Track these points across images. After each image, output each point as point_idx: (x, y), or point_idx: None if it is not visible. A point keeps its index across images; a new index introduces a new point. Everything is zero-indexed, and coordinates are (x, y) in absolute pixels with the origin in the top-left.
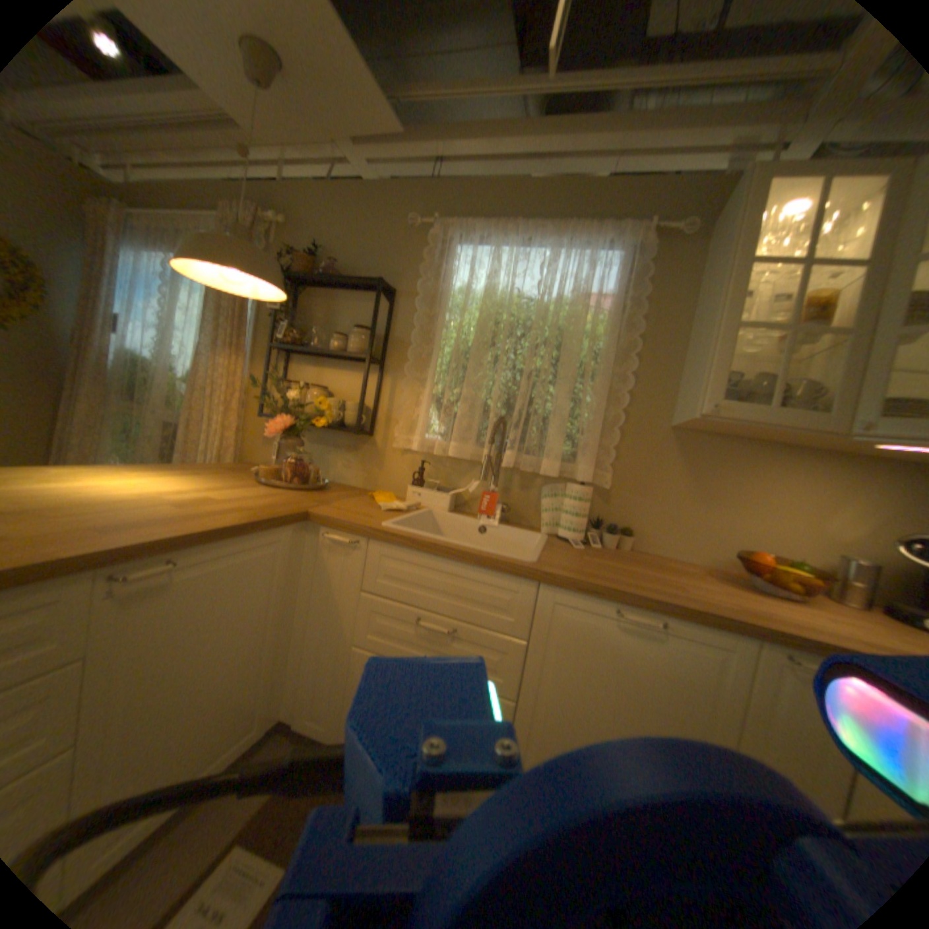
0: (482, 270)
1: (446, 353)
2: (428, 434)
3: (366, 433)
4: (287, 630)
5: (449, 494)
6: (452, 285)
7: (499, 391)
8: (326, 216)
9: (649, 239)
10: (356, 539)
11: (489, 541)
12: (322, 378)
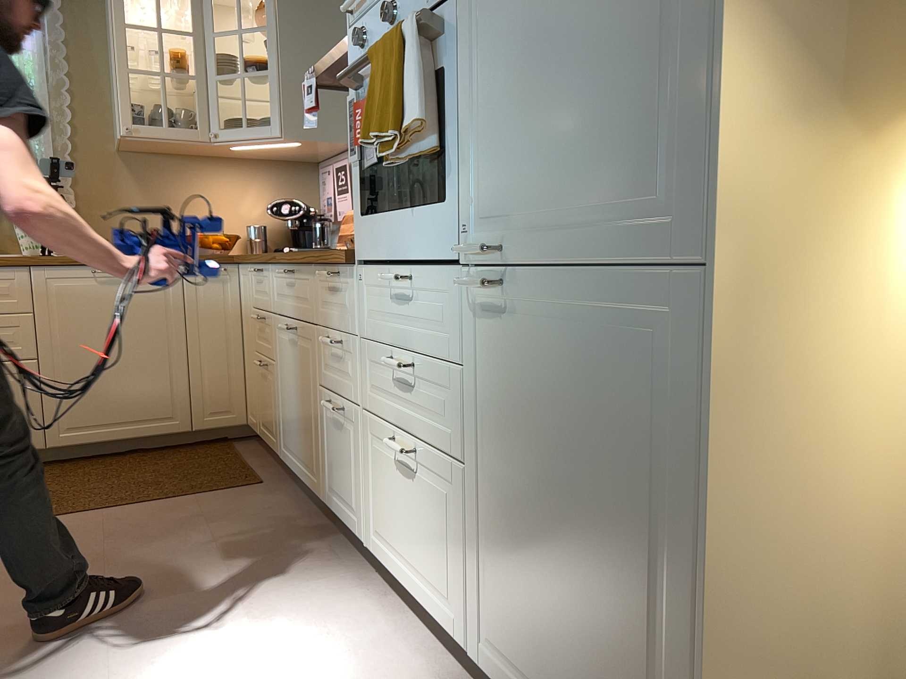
0: None
1: None
2: None
3: None
4: None
5: None
6: None
7: None
8: None
9: None
10: None
11: None
12: None
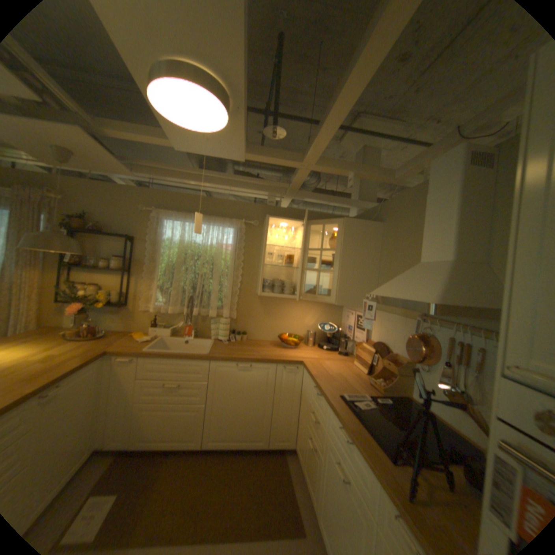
0: (176, 231)
1: (162, 266)
2: (157, 304)
3: (122, 304)
4: (97, 406)
5: (169, 329)
6: (163, 238)
7: (189, 283)
8: (89, 197)
9: (242, 226)
10: (131, 359)
11: (190, 346)
12: (93, 278)
